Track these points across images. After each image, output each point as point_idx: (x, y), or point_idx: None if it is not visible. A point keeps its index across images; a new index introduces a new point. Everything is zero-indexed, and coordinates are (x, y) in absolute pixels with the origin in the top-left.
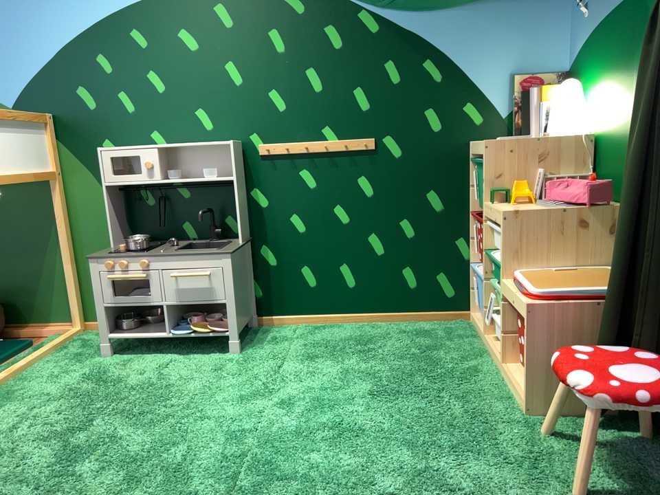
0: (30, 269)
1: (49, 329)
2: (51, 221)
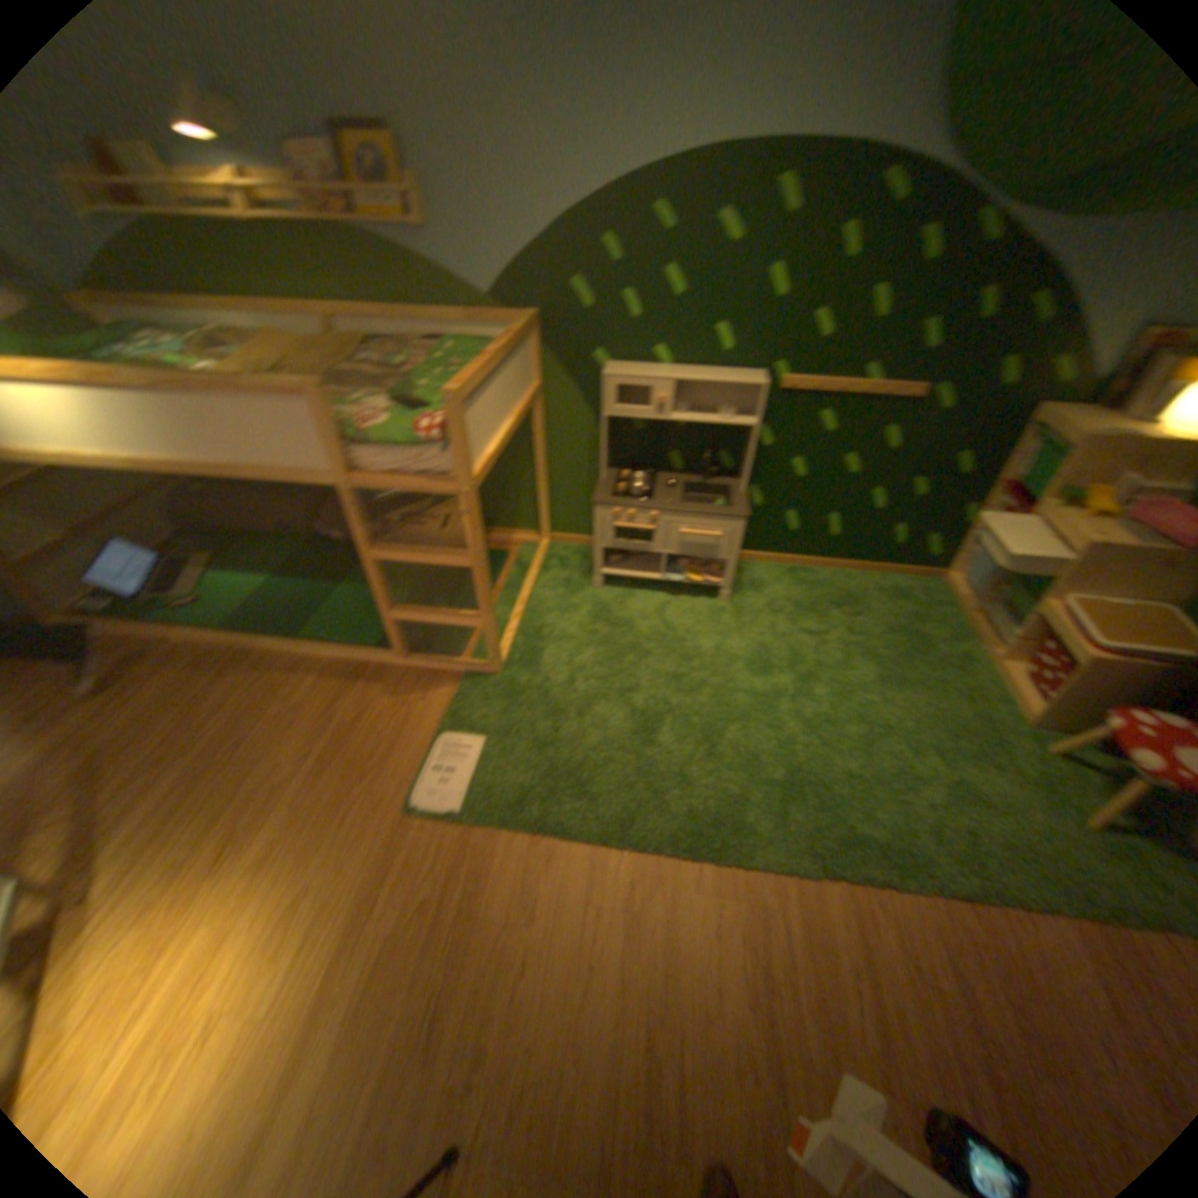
0: (500, 480)
1: (519, 539)
2: (527, 434)
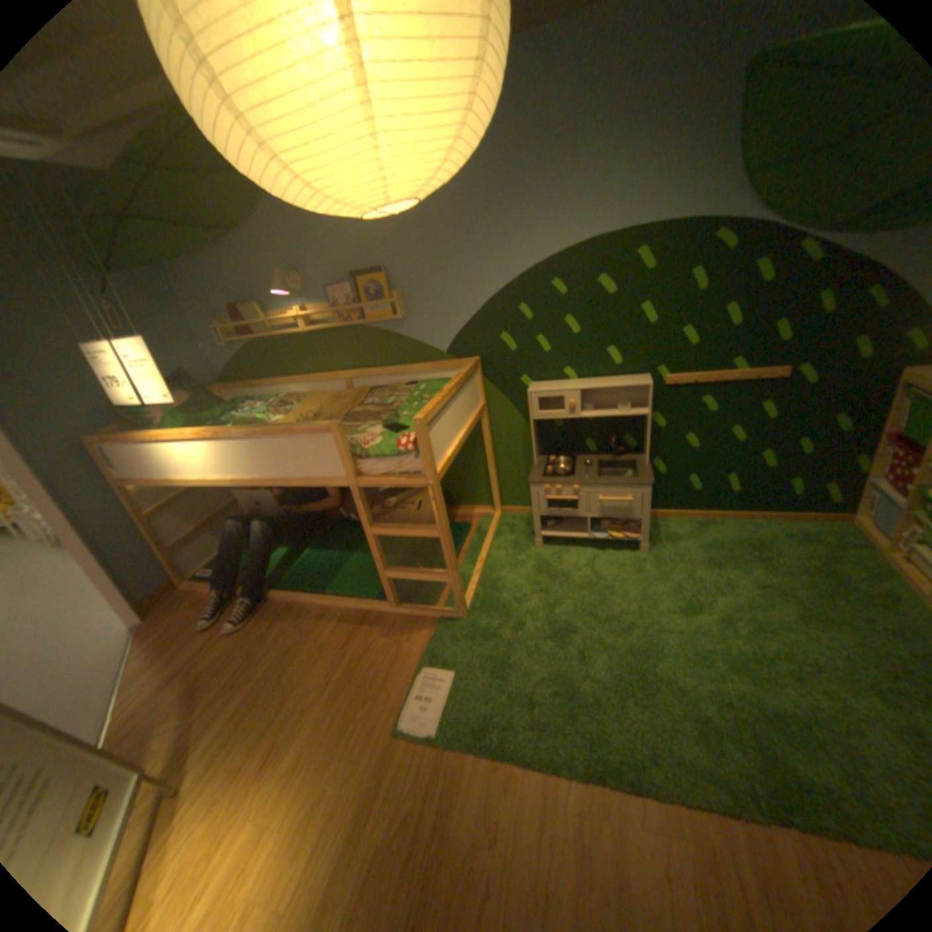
0: (460, 471)
1: (477, 513)
2: (477, 438)
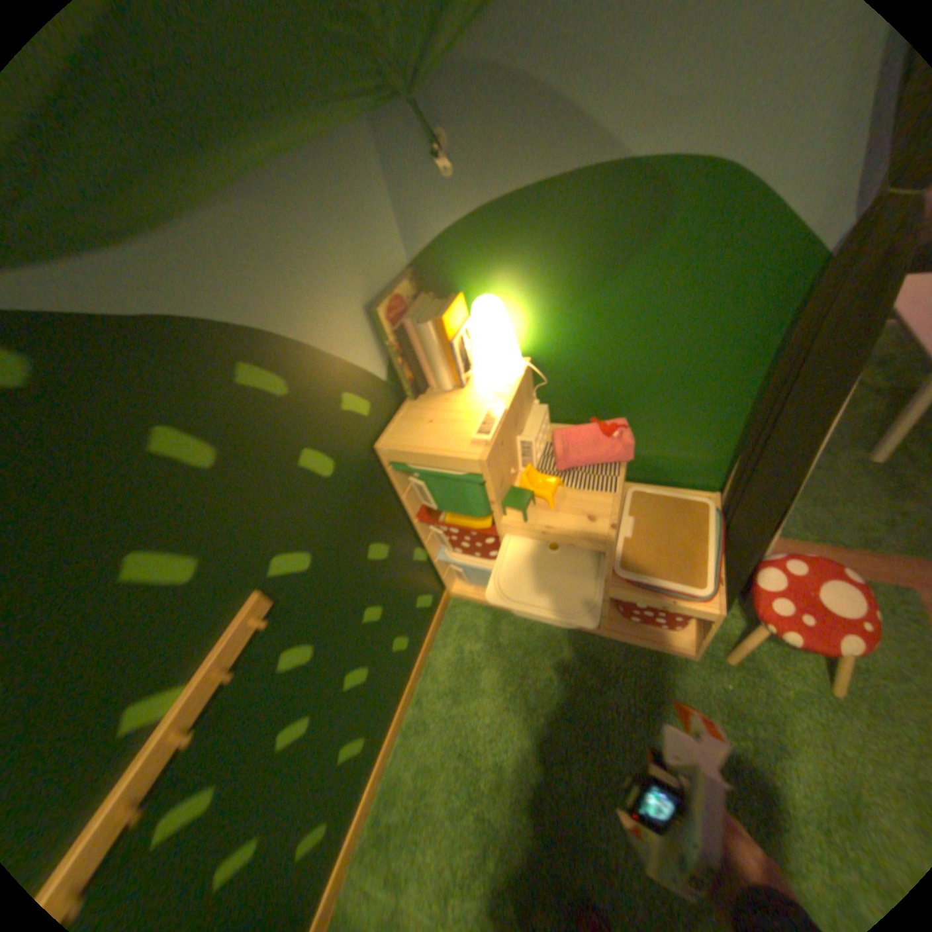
0: None
1: None
2: None
